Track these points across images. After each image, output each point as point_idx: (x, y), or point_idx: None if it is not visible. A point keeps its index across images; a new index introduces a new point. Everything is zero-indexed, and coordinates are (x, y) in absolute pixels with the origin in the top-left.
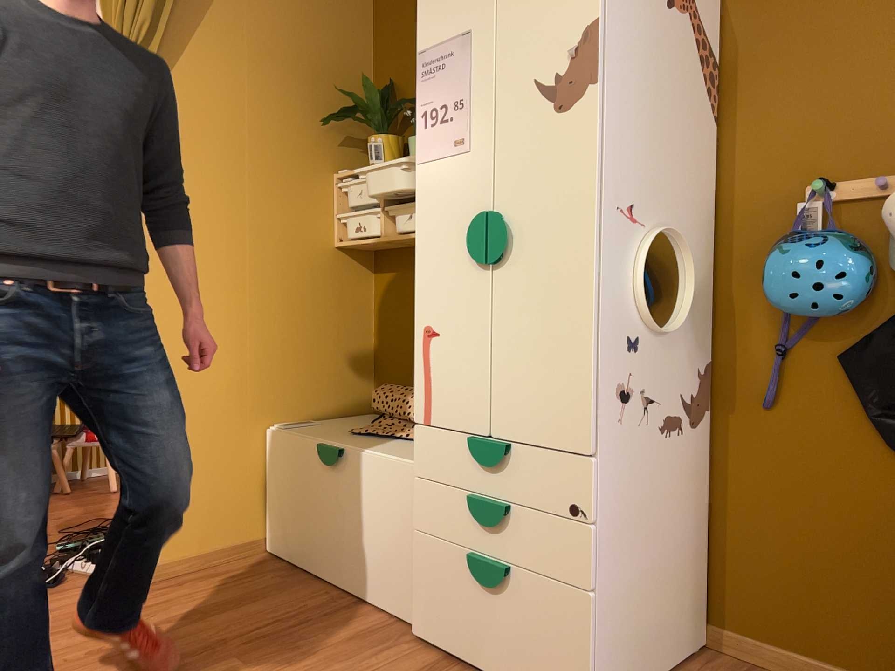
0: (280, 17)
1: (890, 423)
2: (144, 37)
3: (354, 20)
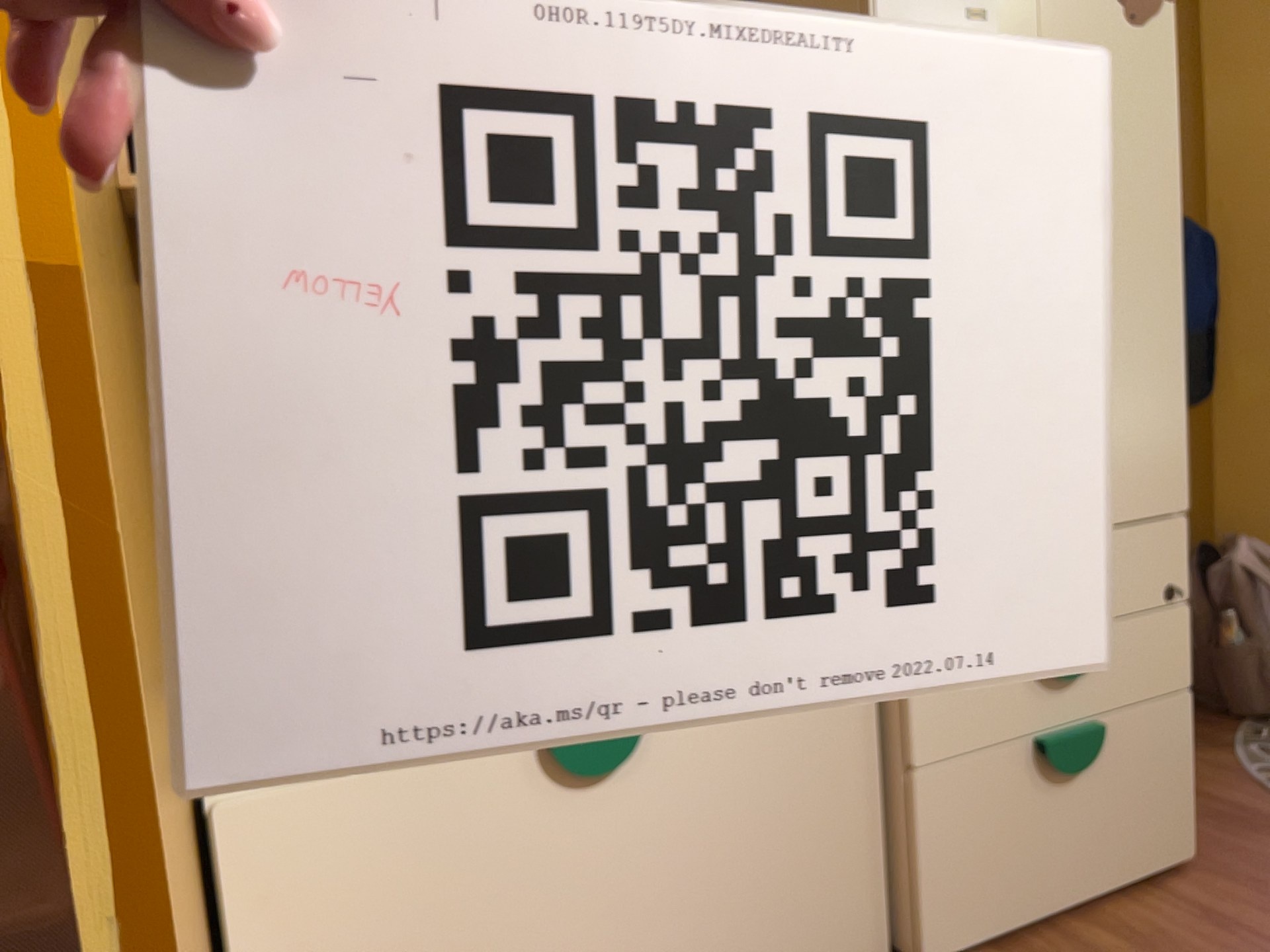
0: None
1: None
2: None
3: None
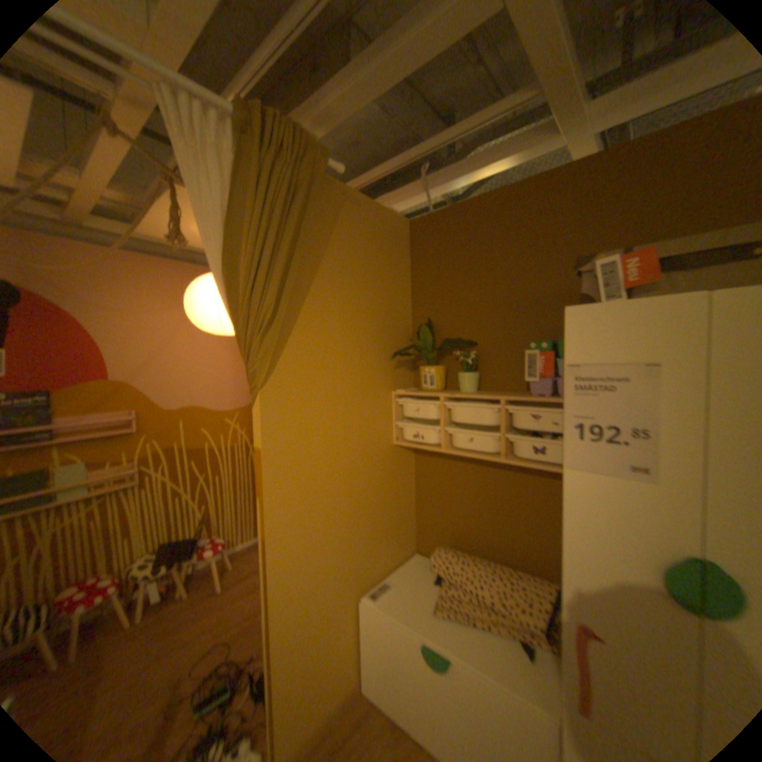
0: (356, 280)
1: None
2: (265, 319)
3: (399, 273)
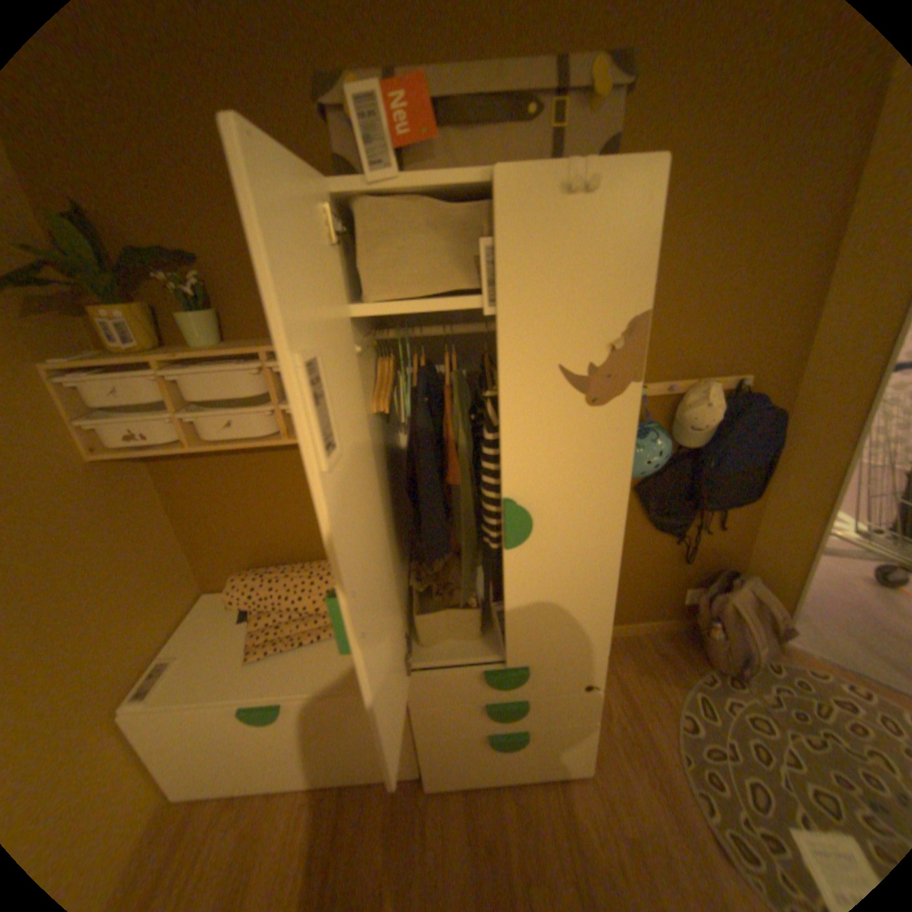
0: None
1: (659, 519)
2: None
3: None
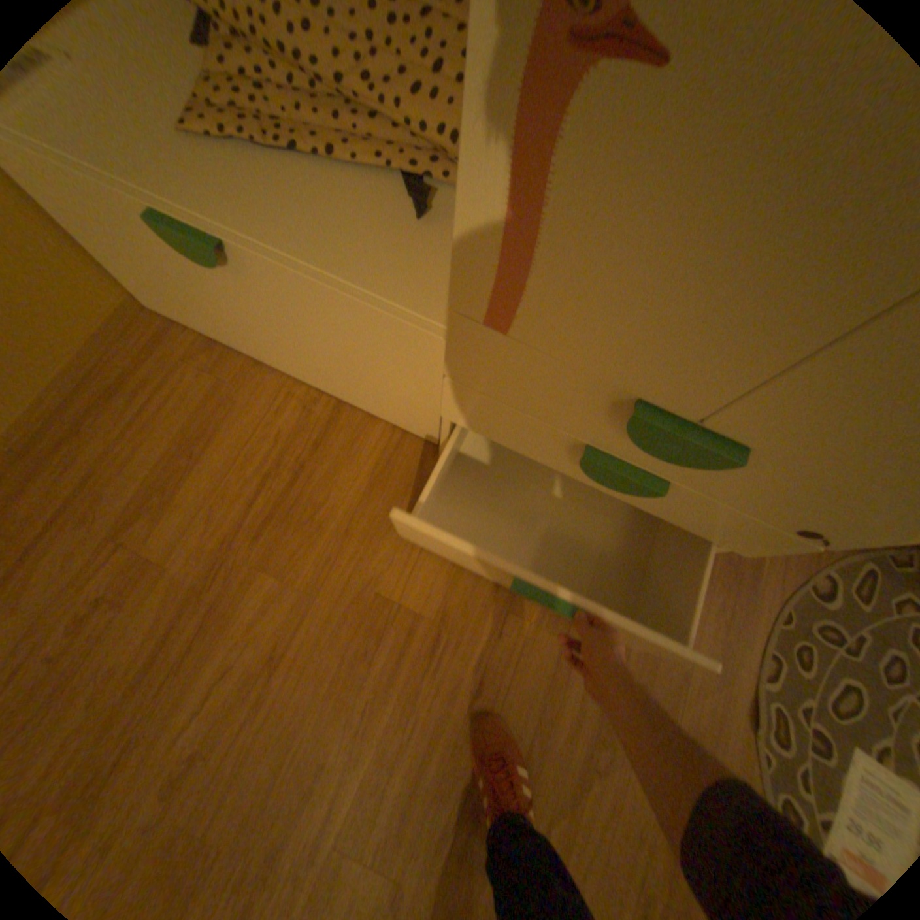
0: None
1: None
2: None
3: None
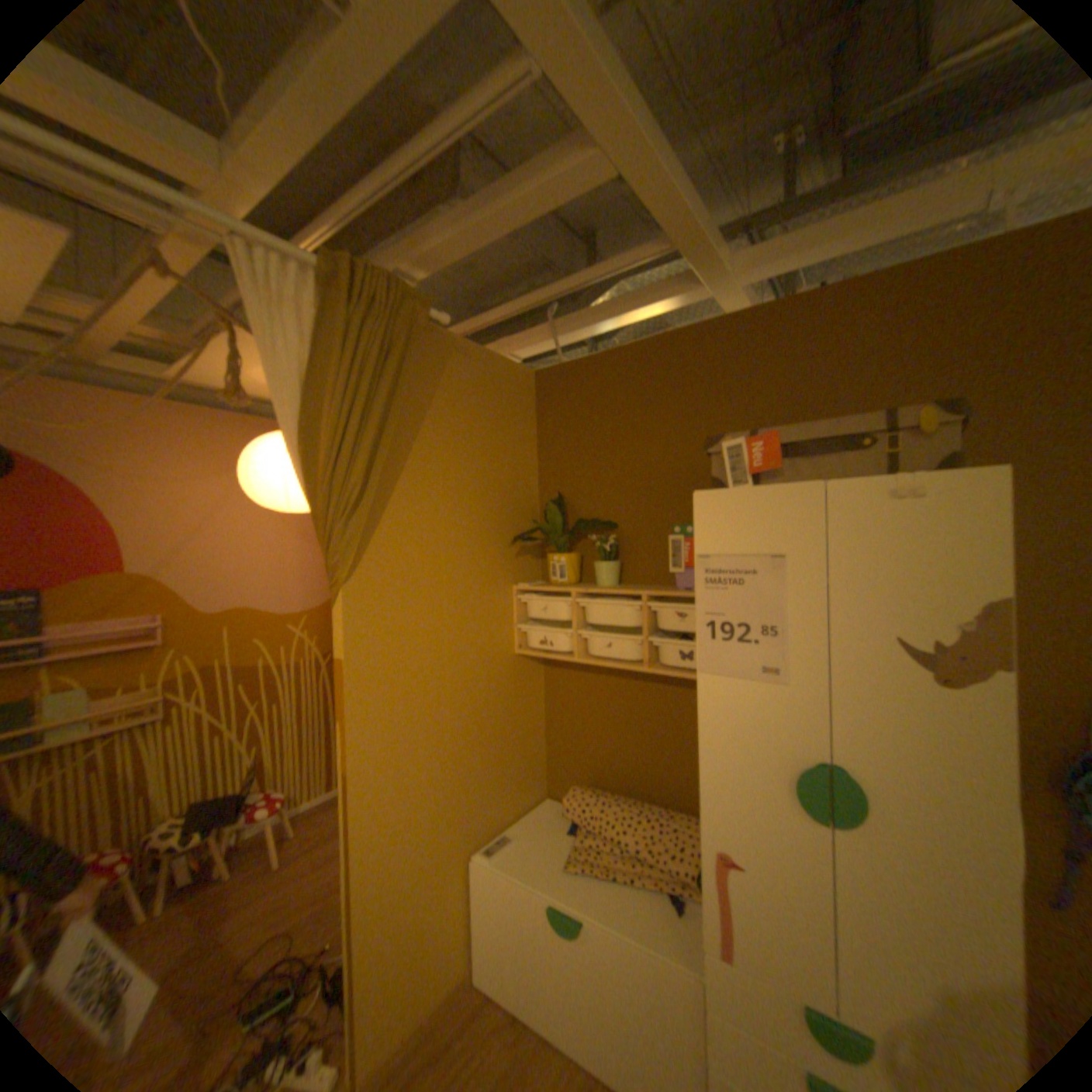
0: (467, 447)
1: None
2: (351, 500)
3: (523, 437)
